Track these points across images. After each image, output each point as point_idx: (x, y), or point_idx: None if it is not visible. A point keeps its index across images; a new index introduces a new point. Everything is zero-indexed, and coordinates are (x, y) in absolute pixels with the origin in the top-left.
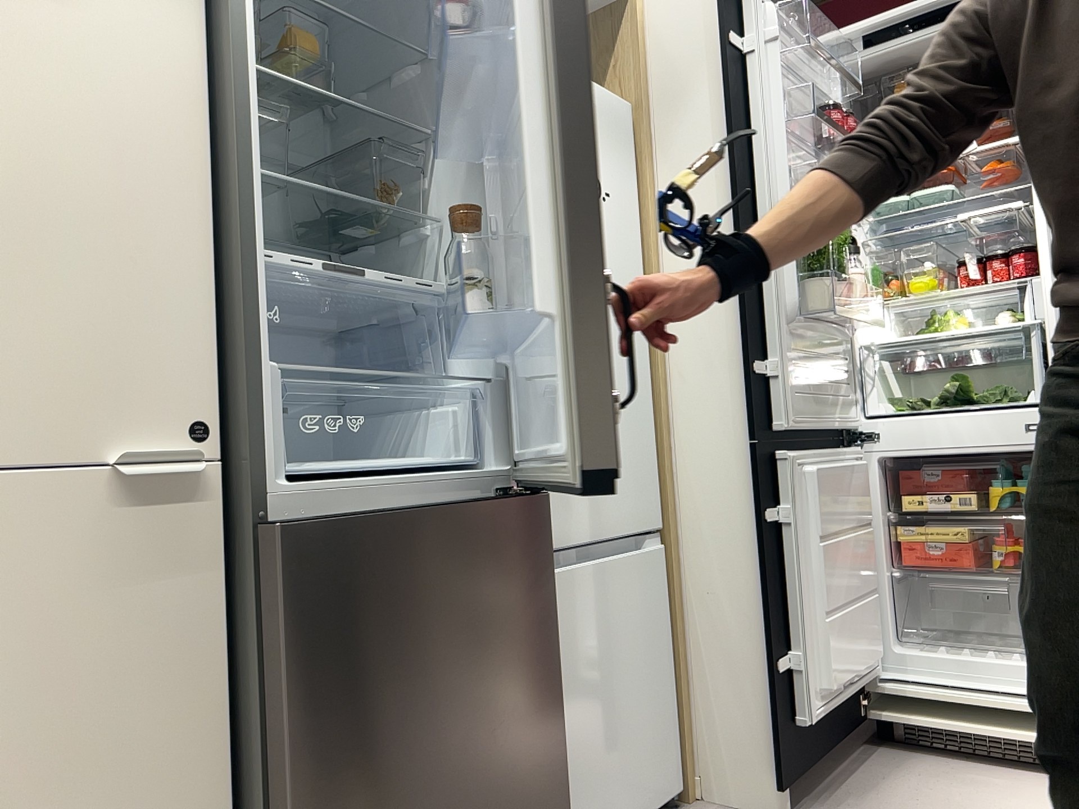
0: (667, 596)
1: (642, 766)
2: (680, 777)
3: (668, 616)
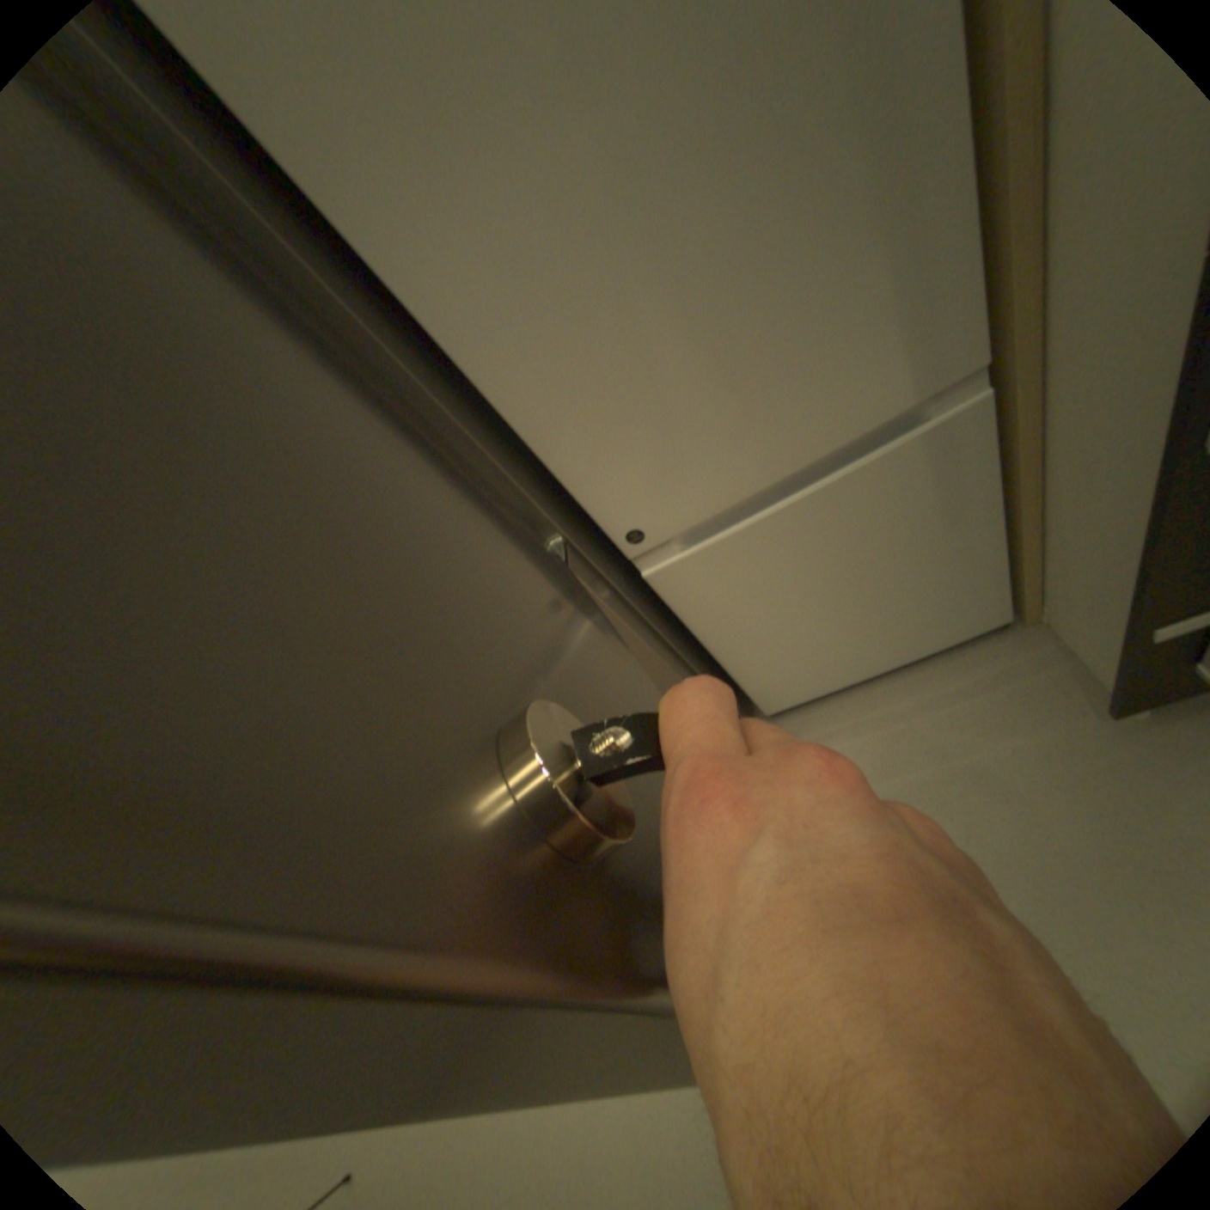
0: (1001, 440)
1: (908, 630)
2: (1014, 600)
3: (1003, 463)
